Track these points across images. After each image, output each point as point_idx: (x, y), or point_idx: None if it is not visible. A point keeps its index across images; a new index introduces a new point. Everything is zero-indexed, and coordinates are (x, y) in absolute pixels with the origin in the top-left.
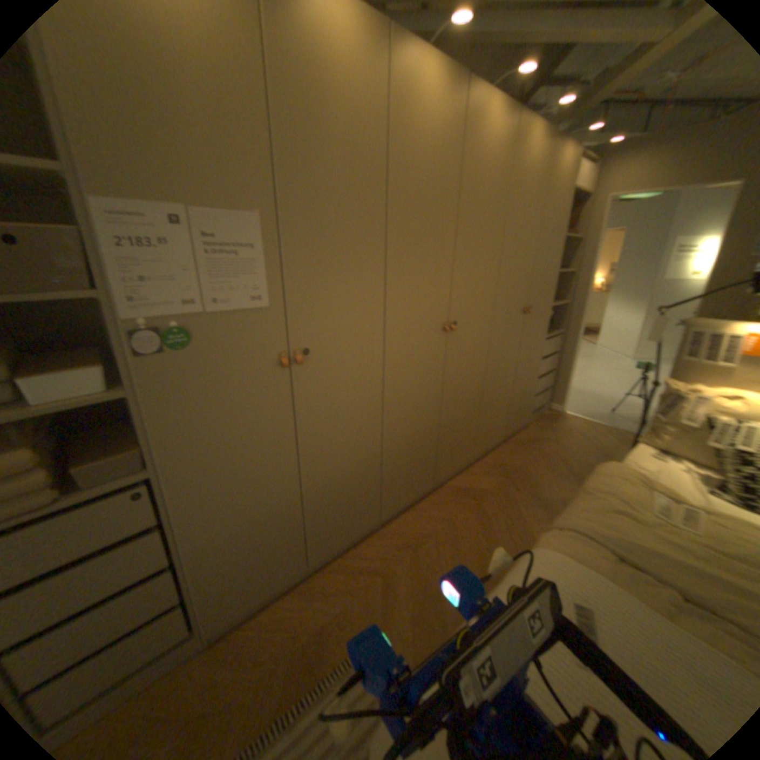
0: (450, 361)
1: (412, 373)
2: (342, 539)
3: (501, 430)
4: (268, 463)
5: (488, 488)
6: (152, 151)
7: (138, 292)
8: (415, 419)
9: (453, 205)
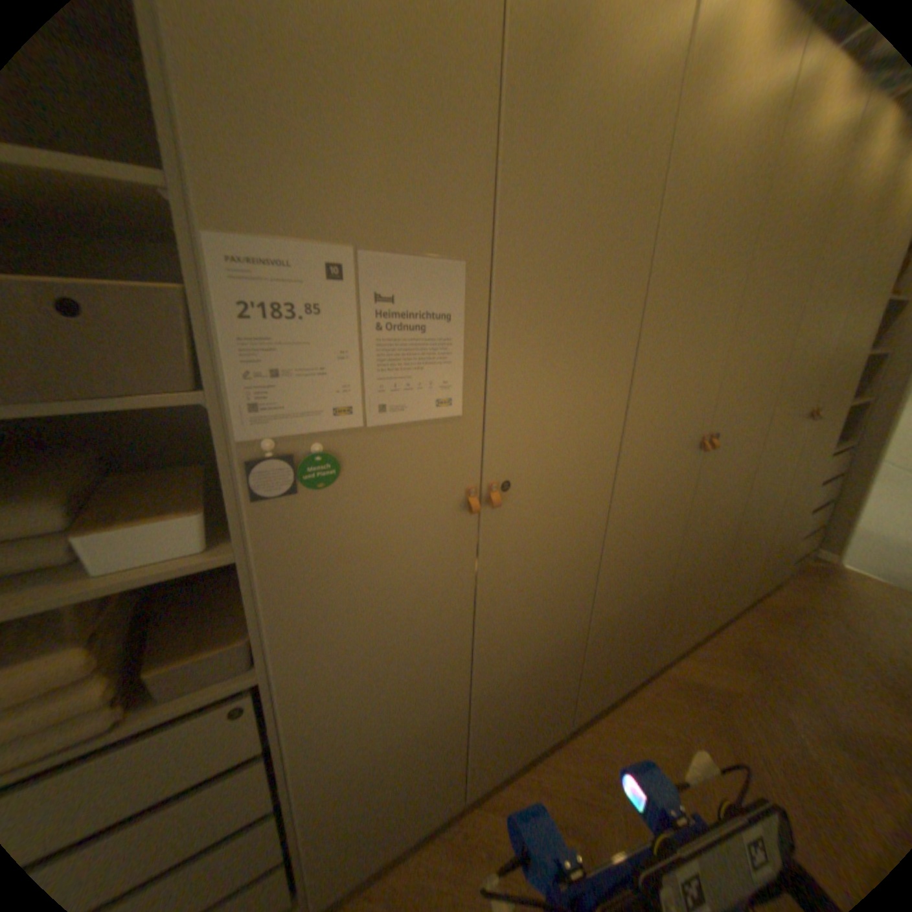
0: (703, 493)
1: (649, 514)
2: (519, 759)
3: (752, 593)
4: (432, 656)
5: (739, 691)
6: (314, 151)
7: (271, 396)
8: (643, 582)
9: (749, 249)
